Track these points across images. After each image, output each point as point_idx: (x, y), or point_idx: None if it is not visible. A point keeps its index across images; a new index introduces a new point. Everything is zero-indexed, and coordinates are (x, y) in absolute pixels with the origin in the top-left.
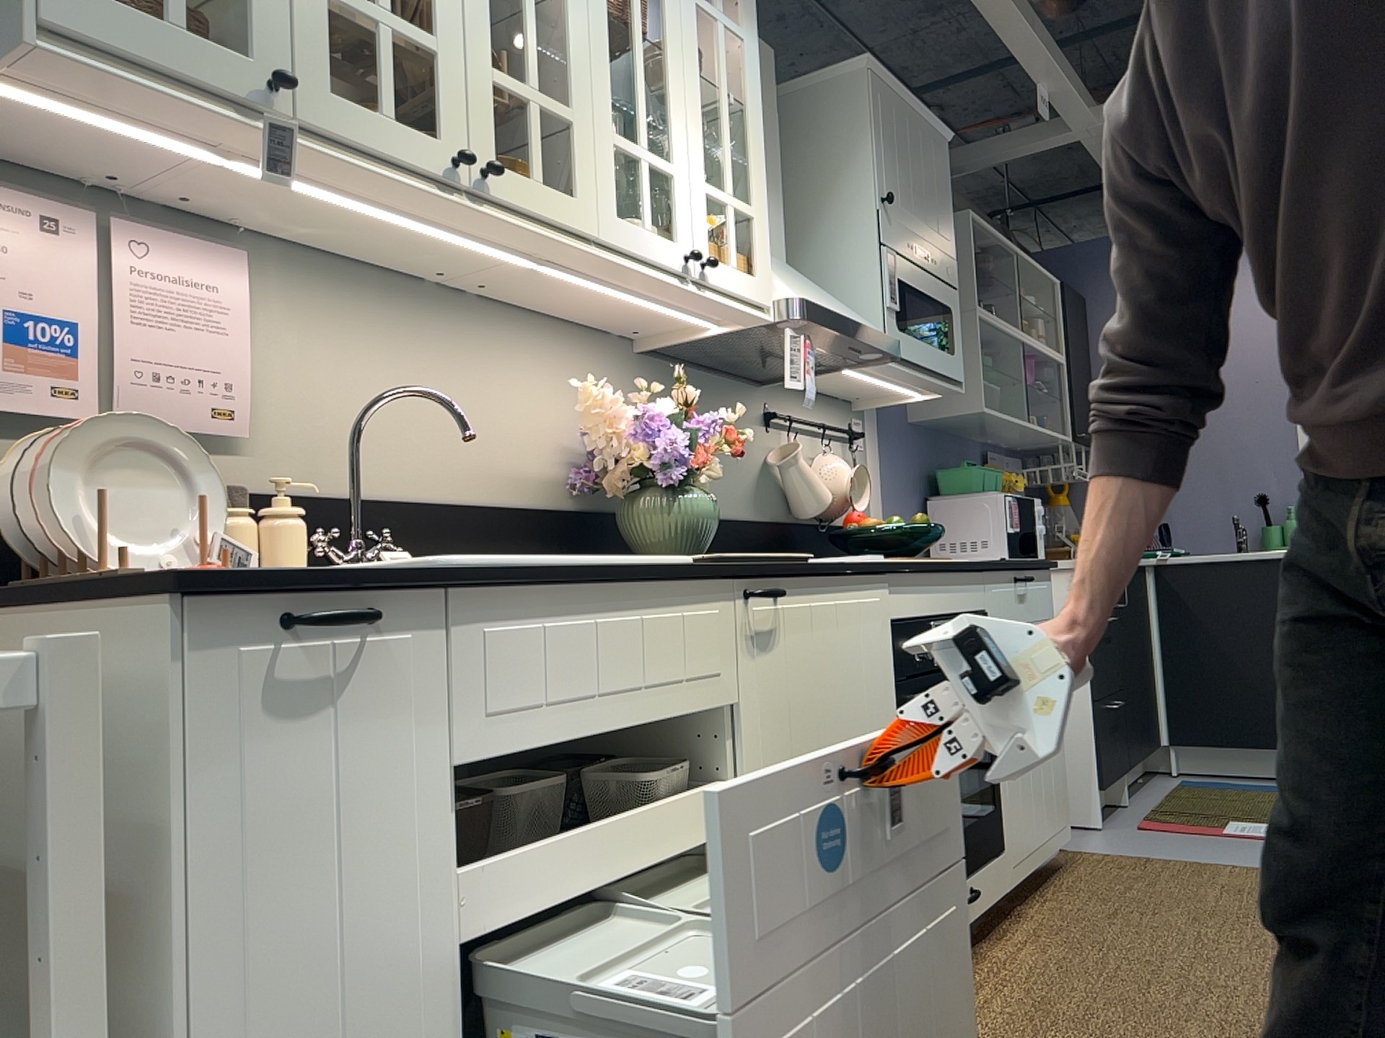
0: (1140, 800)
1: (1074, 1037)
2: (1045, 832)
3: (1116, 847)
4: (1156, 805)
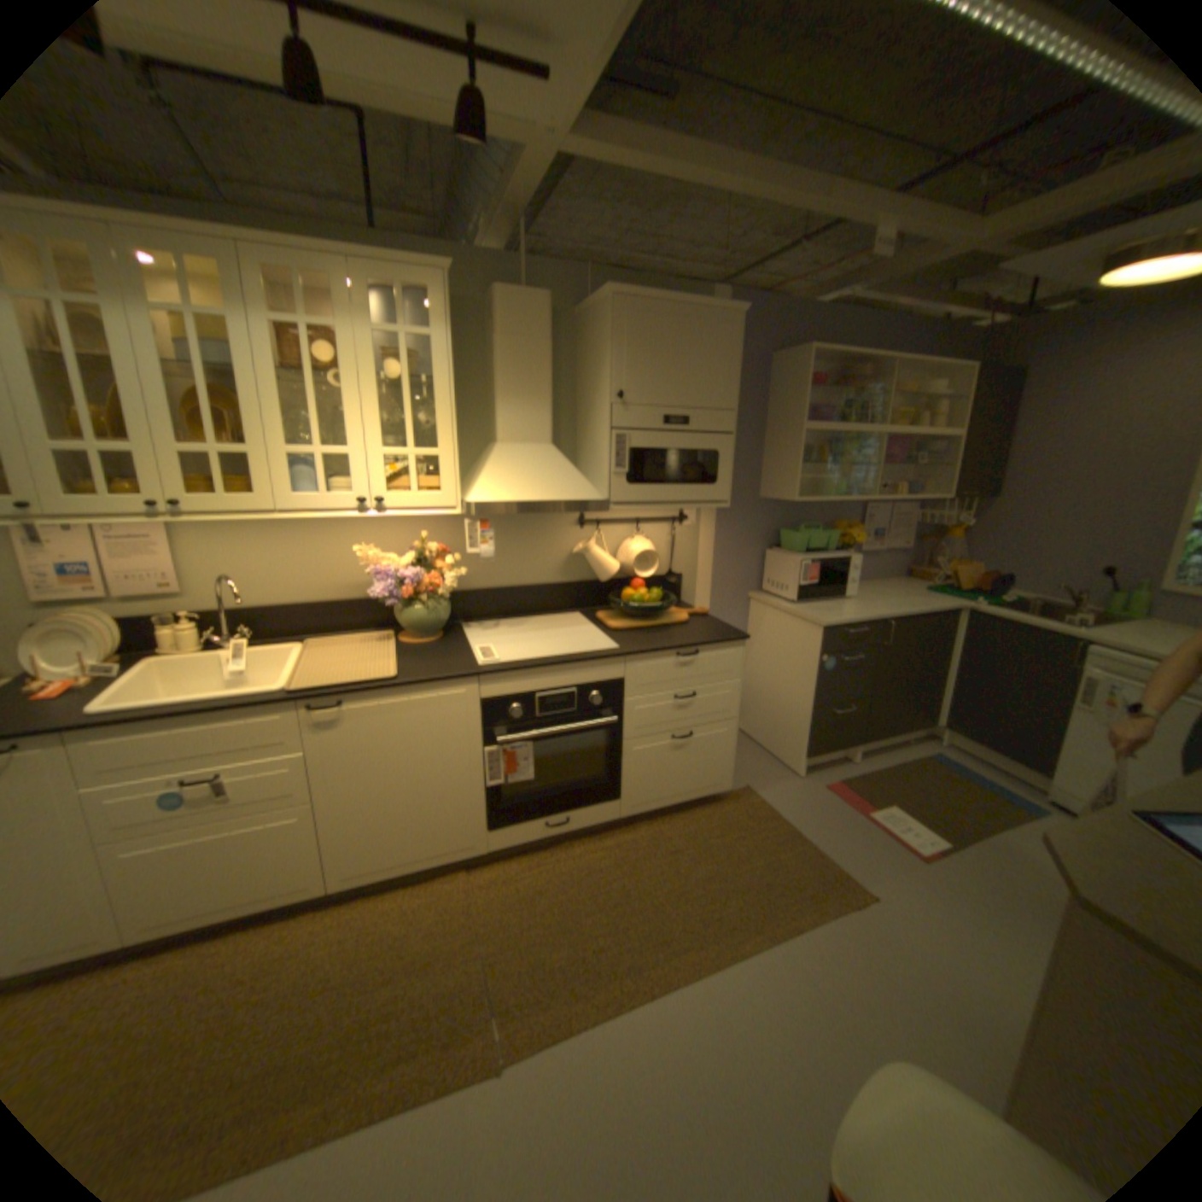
0: (872, 764)
1: (513, 924)
2: (683, 789)
3: (781, 799)
4: (874, 773)
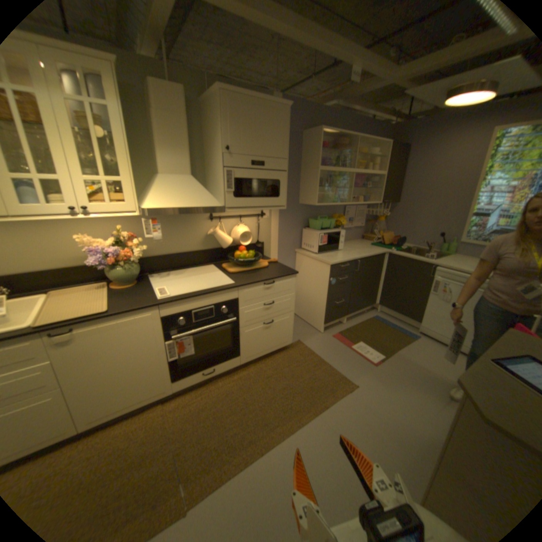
0: (350, 323)
1: (188, 428)
2: (269, 346)
3: (314, 344)
4: (351, 327)
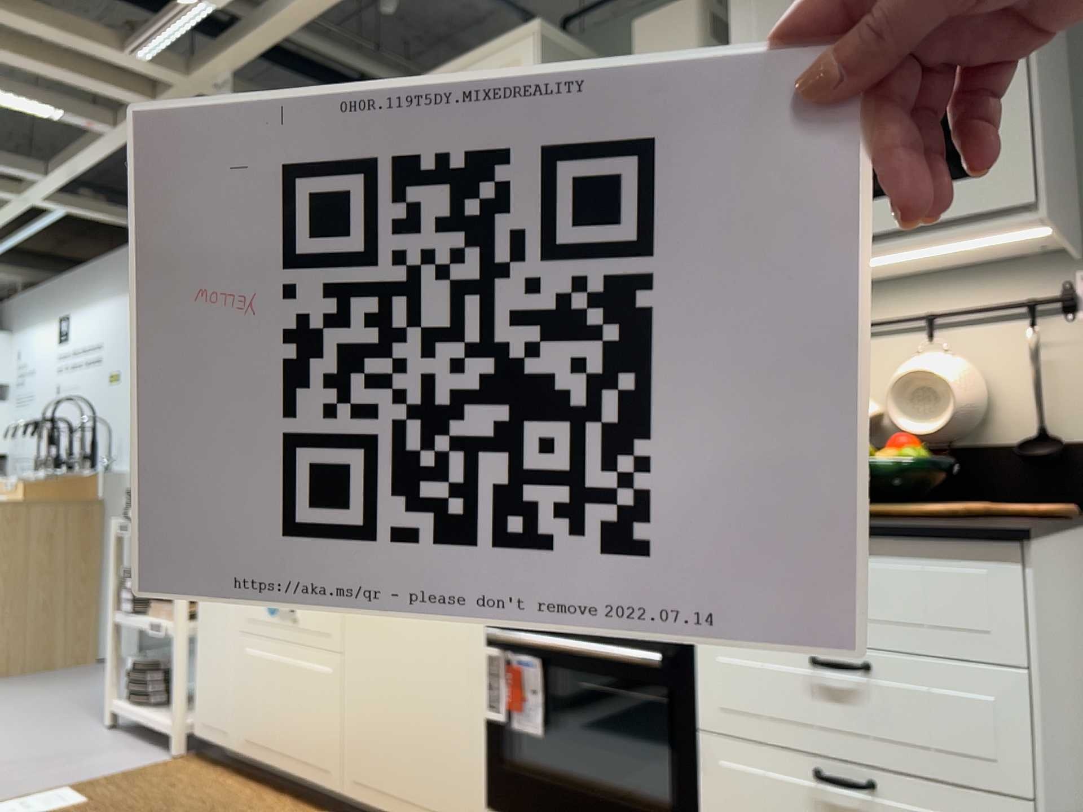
0: None
1: None
2: None
3: None
4: None
